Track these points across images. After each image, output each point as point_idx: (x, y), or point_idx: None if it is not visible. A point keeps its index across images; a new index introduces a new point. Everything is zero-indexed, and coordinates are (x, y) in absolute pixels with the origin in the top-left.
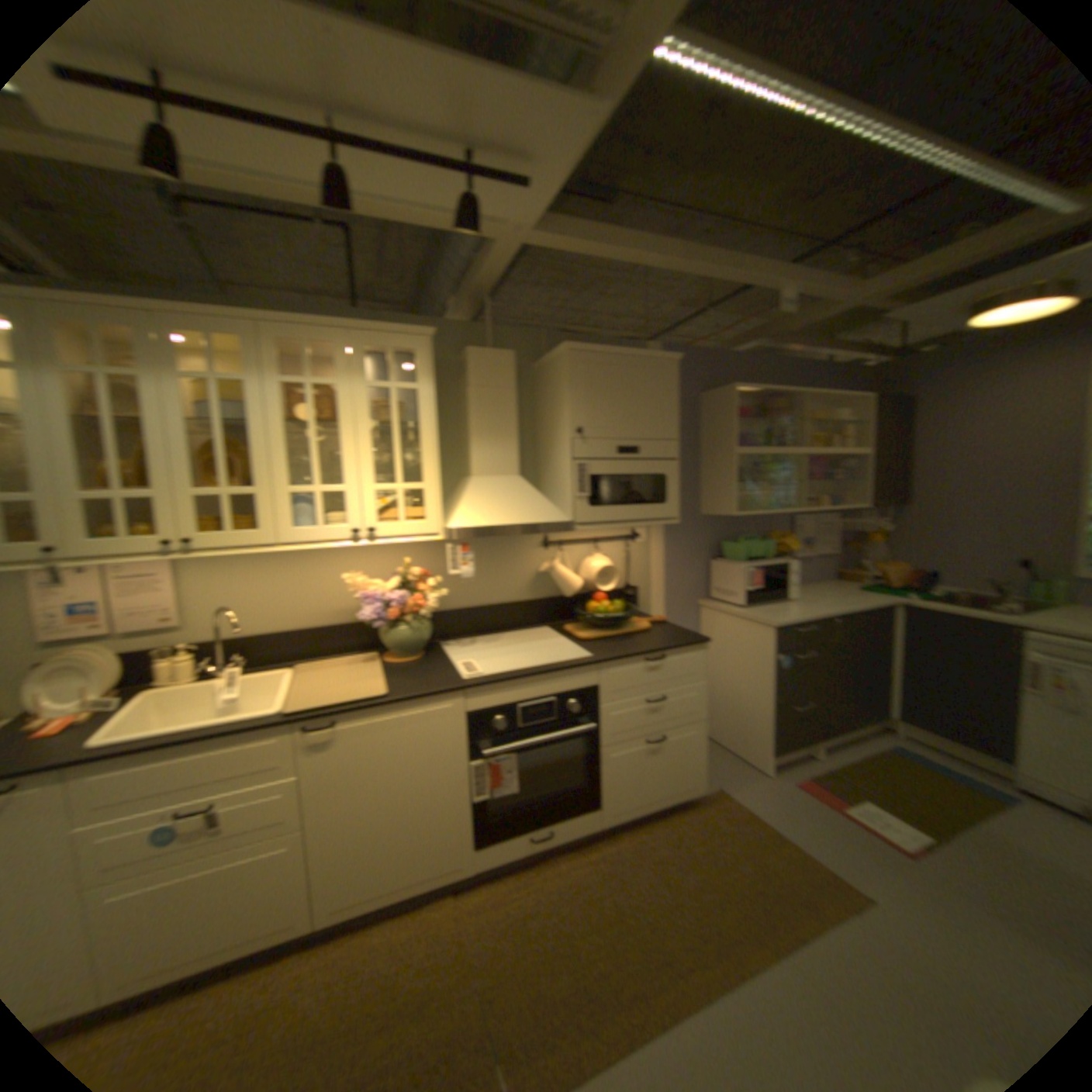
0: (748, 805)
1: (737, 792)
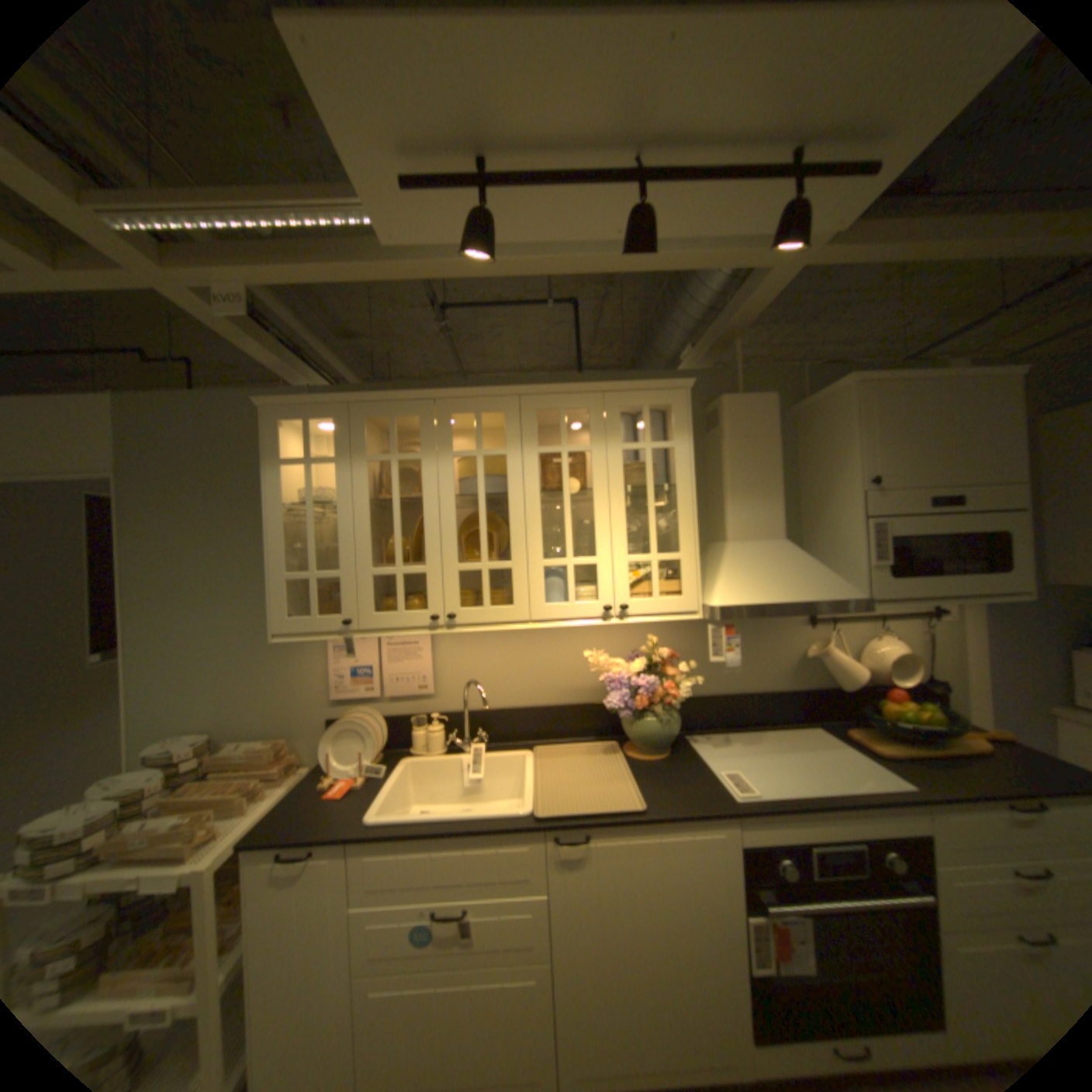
0: None
1: None
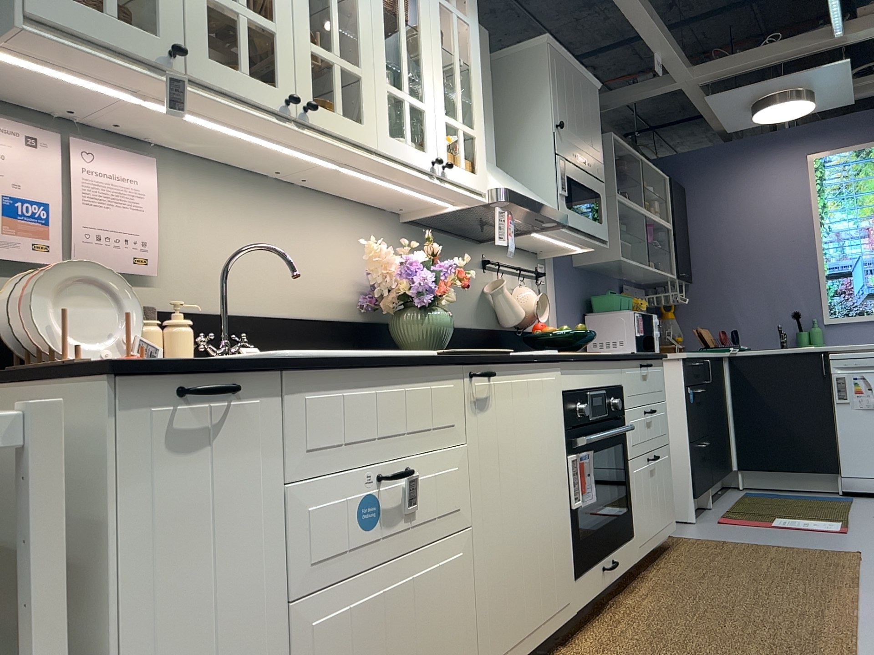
0: (700, 537)
1: (680, 533)
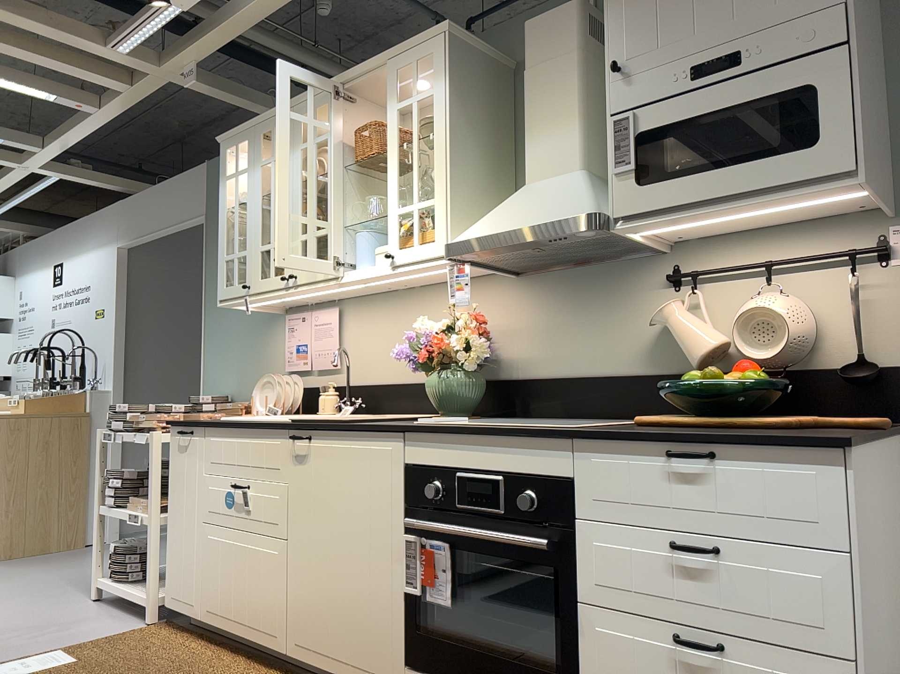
0: None
1: None
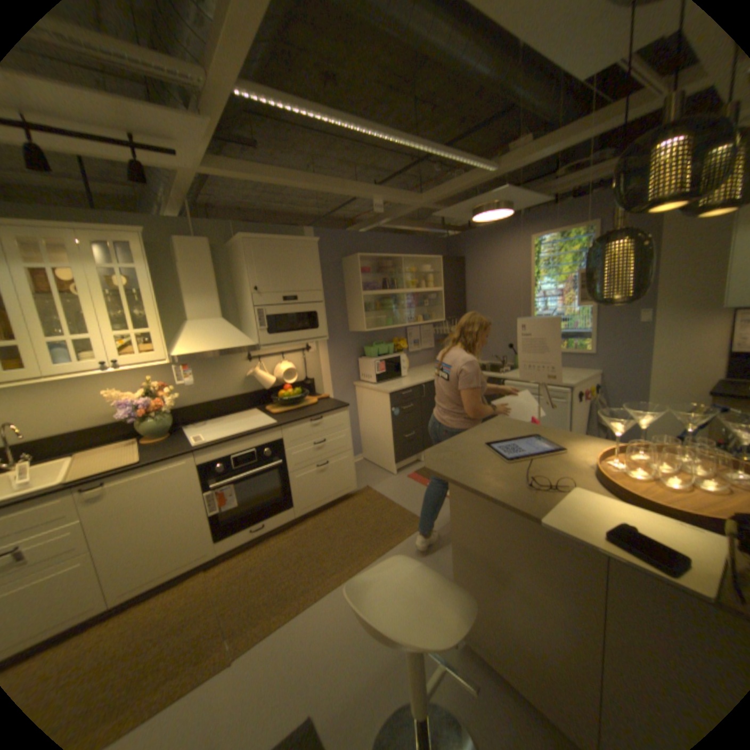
0: (379, 490)
1: (375, 485)
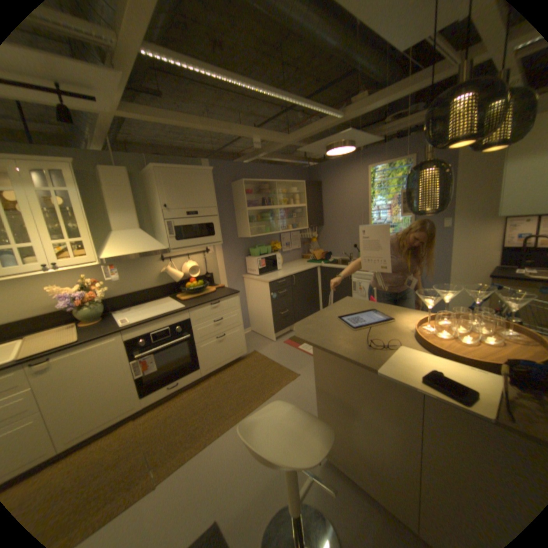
0: (263, 353)
1: (260, 349)
